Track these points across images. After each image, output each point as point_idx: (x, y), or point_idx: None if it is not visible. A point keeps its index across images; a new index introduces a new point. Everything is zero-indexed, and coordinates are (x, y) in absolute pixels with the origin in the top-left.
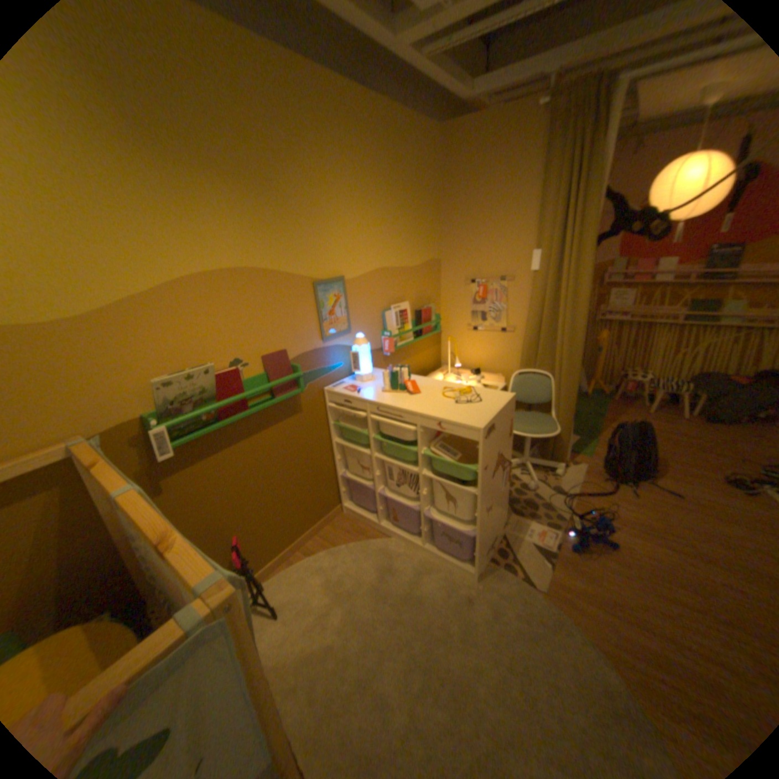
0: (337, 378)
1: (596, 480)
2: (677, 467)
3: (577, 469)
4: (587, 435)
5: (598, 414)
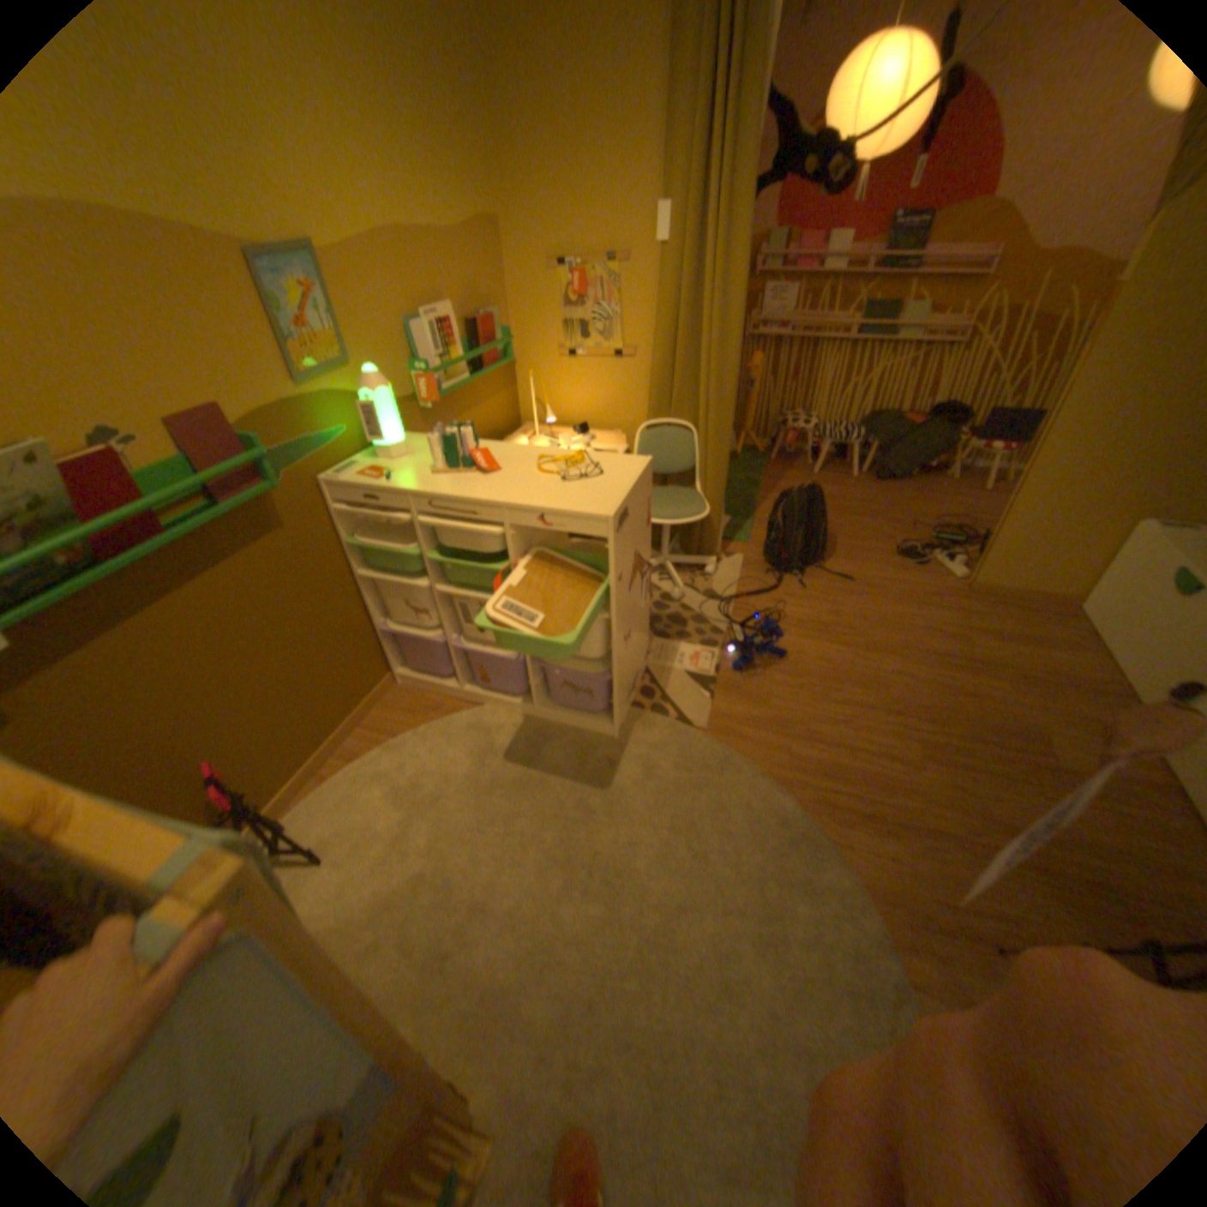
0: (340, 458)
1: (754, 574)
2: (845, 542)
3: (730, 562)
4: (738, 514)
5: (750, 482)
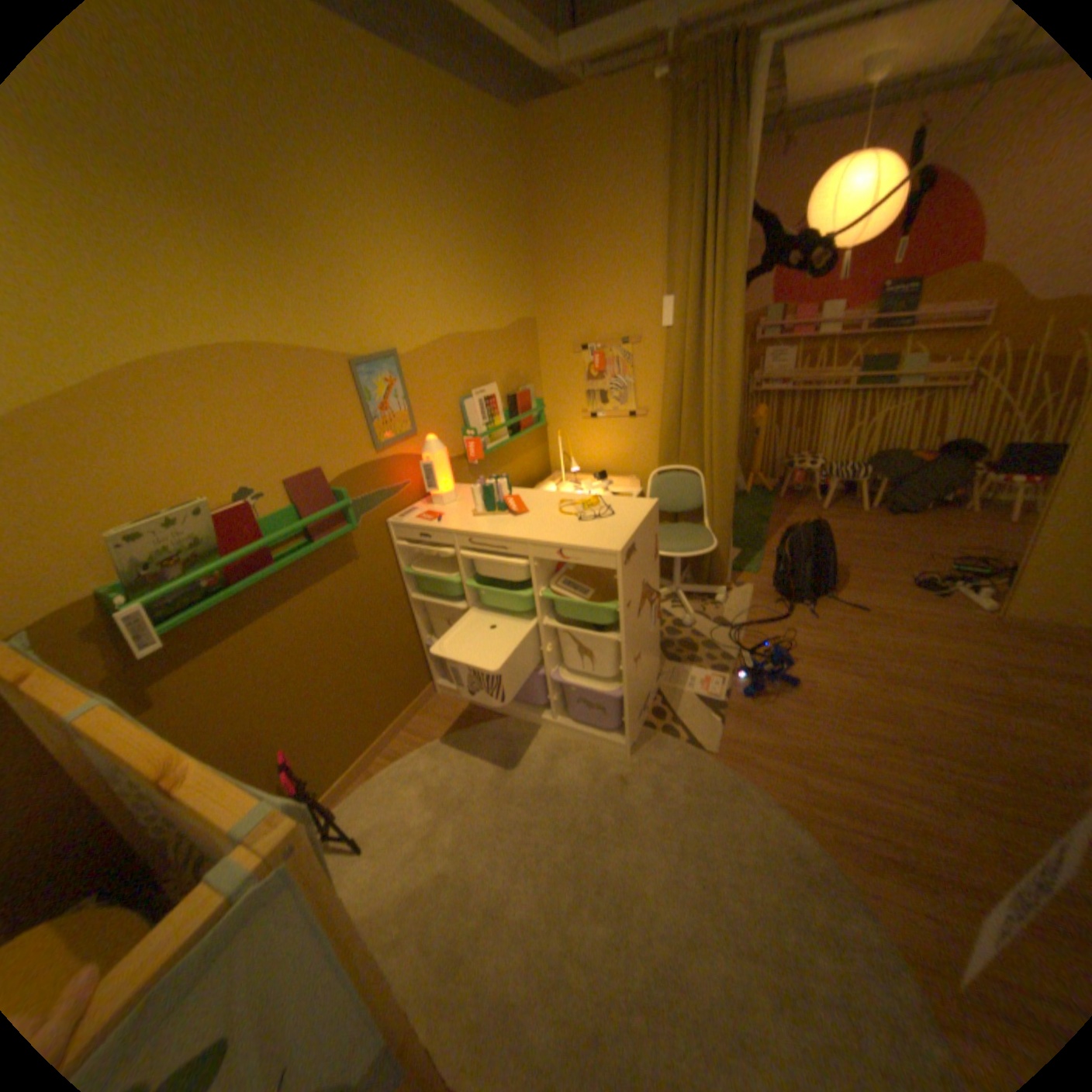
0: (405, 504)
1: (765, 603)
2: (859, 573)
3: (741, 591)
4: (749, 546)
5: (760, 518)
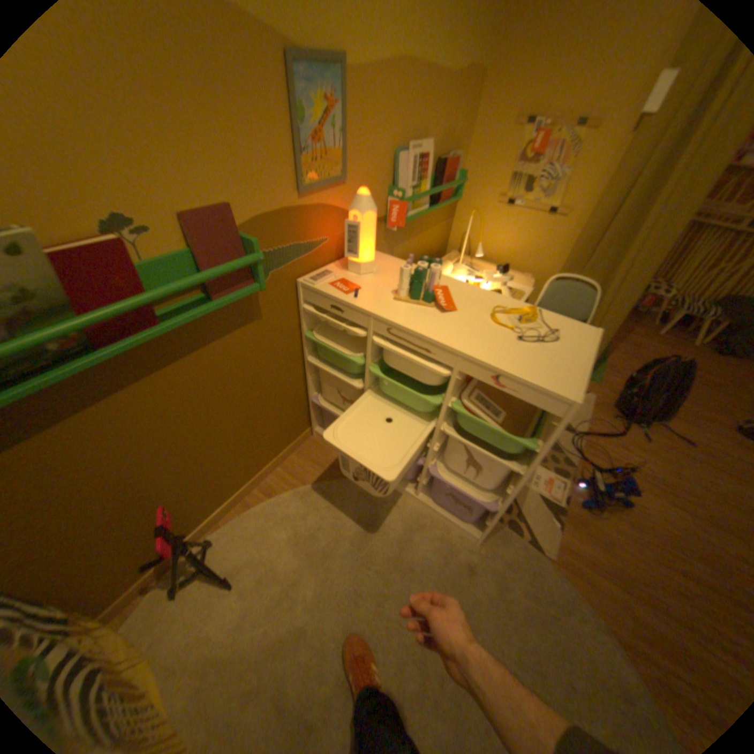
0: (318, 263)
1: (605, 415)
2: (688, 406)
3: None
4: None
5: None
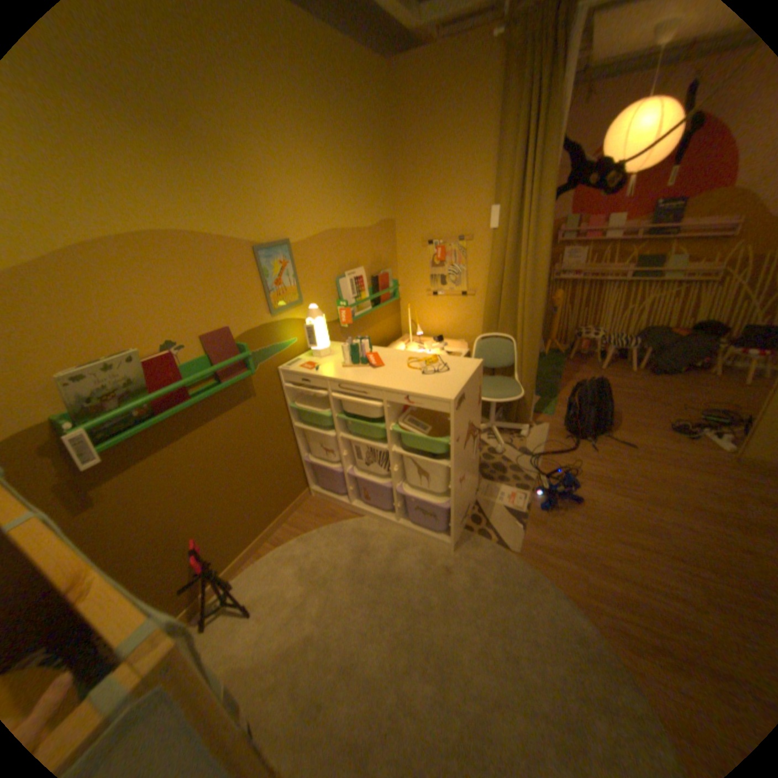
0: (292, 355)
1: (558, 438)
2: (629, 418)
3: (539, 428)
4: (546, 394)
5: (555, 373)
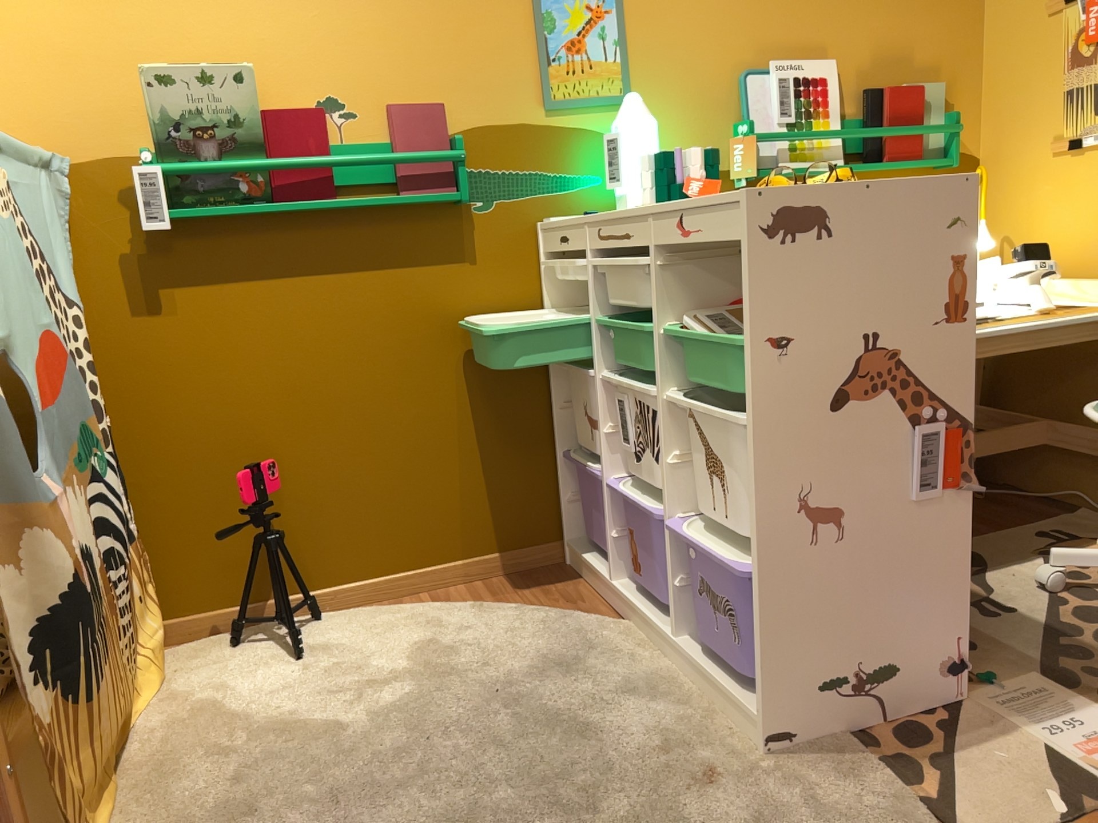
0: (581, 209)
1: None
2: None
3: None
4: None
5: None
